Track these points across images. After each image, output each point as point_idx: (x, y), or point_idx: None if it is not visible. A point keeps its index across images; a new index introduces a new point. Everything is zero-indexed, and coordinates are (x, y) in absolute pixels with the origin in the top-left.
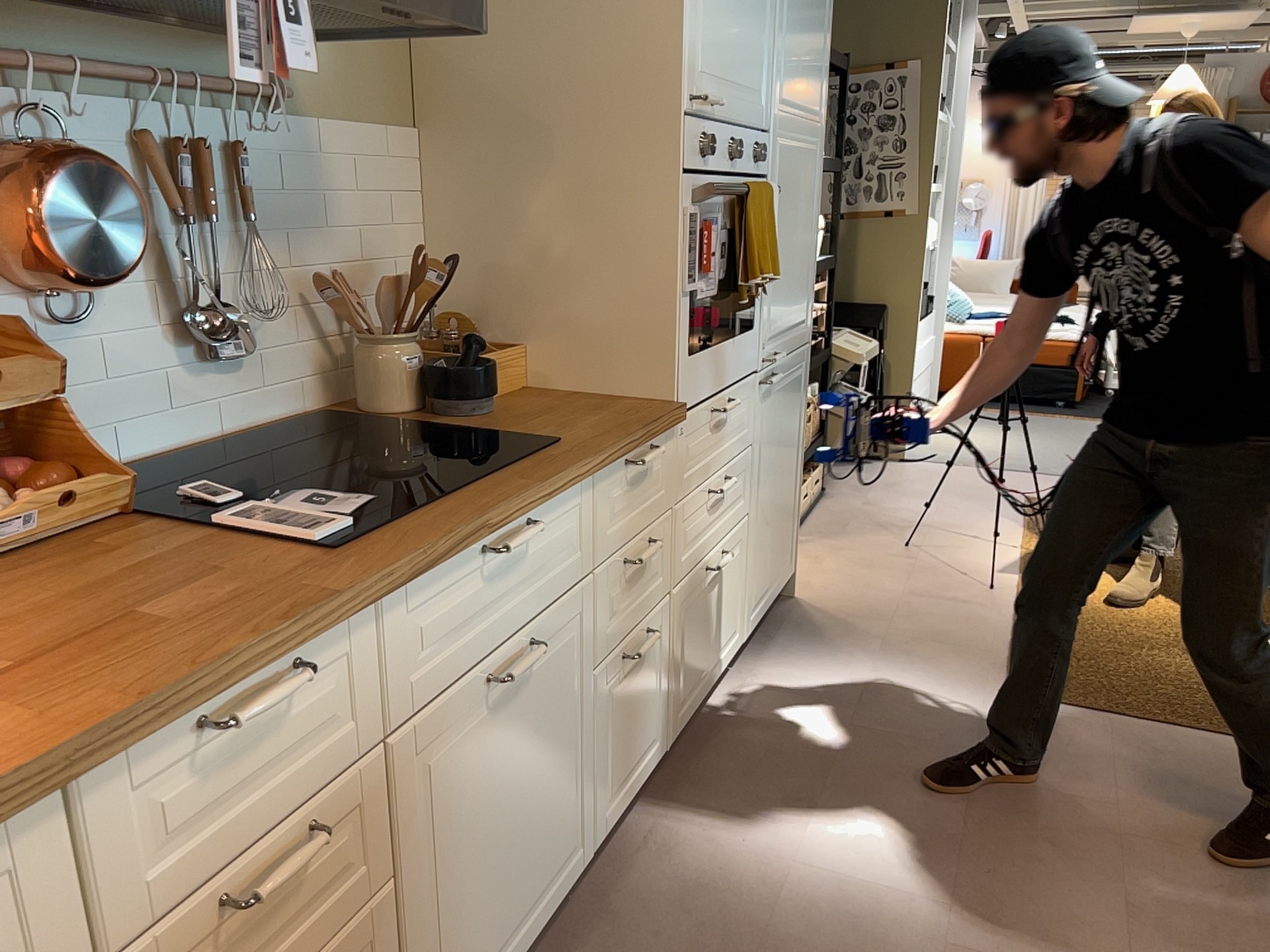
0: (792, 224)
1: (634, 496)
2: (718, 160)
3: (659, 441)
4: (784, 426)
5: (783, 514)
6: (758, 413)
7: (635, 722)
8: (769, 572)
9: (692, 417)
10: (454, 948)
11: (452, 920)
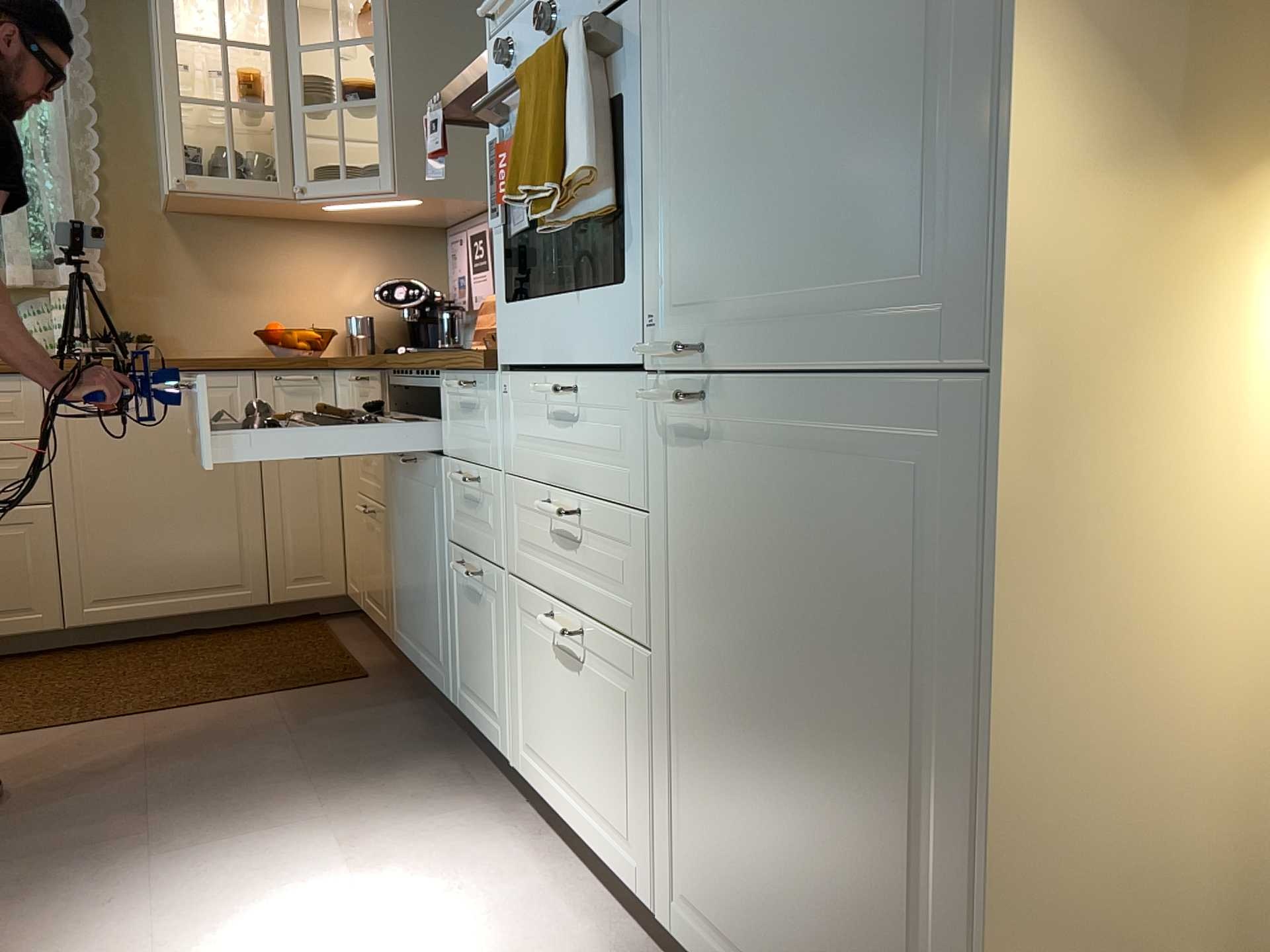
0: (776, 5)
1: (464, 420)
2: (533, 44)
3: (483, 384)
4: (804, 585)
5: (834, 875)
6: (665, 465)
7: (478, 659)
8: (760, 940)
9: (522, 382)
10: (398, 592)
11: (397, 574)
